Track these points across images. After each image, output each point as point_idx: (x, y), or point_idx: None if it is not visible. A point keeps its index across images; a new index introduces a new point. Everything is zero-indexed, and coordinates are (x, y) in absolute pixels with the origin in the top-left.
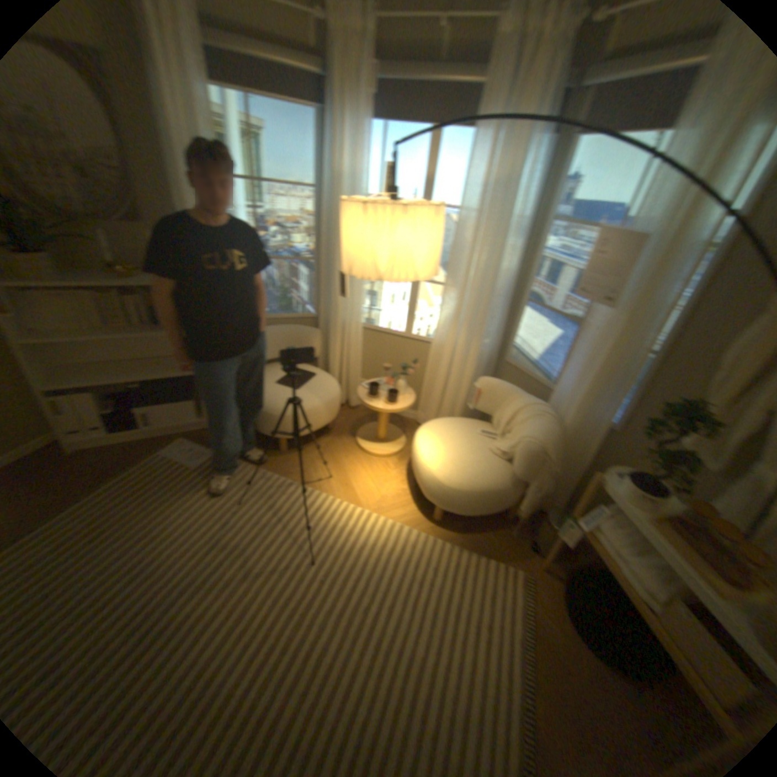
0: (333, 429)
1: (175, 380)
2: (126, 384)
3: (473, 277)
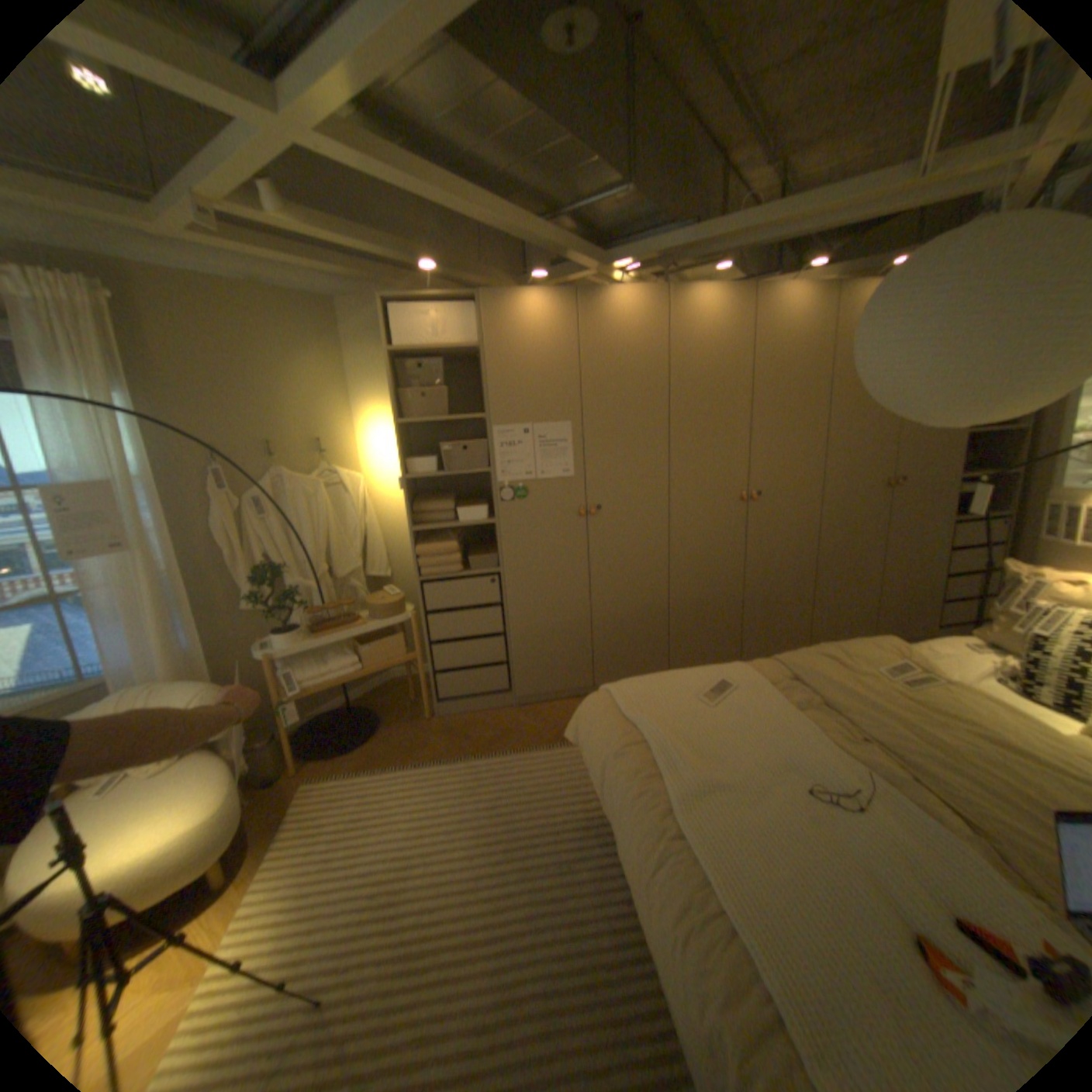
0: None
1: None
2: None
3: None
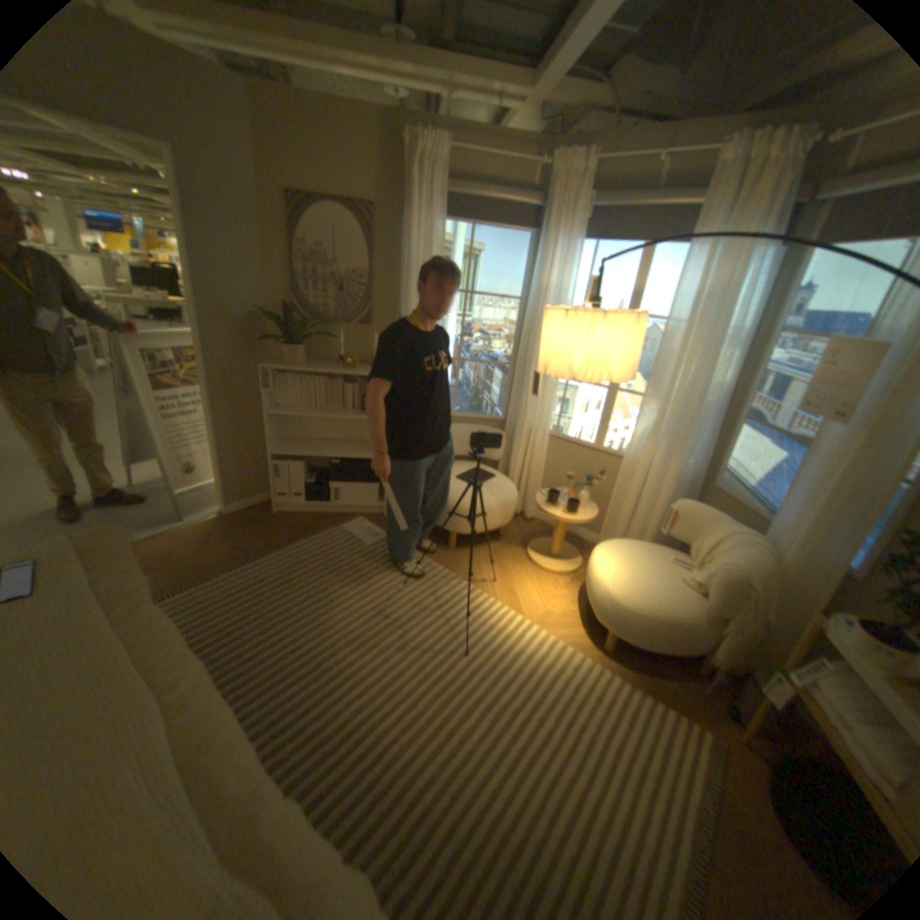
0: (505, 536)
1: (370, 461)
2: (332, 460)
3: (680, 388)
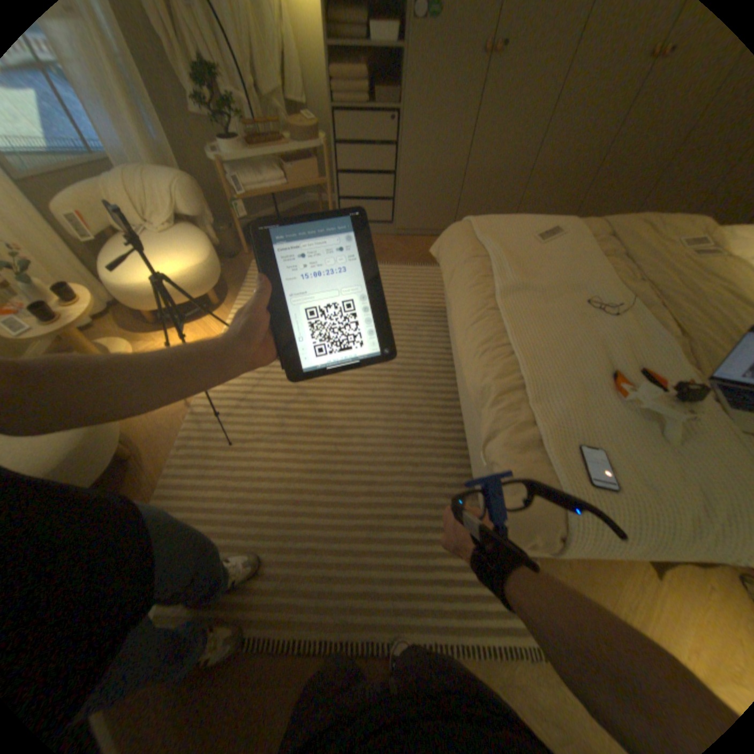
0: None
1: None
2: None
3: None
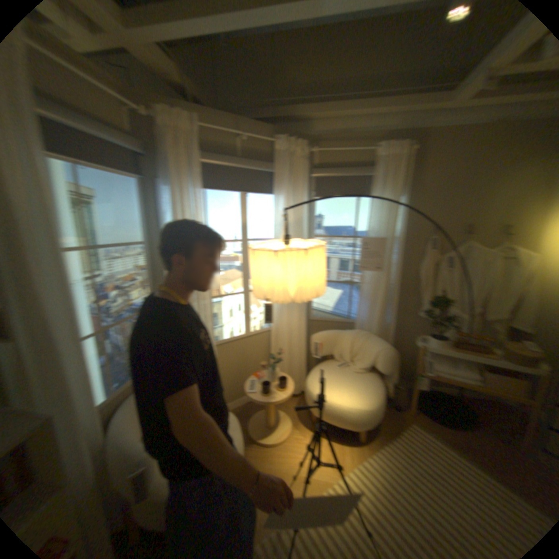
0: None
1: None
2: None
3: None
